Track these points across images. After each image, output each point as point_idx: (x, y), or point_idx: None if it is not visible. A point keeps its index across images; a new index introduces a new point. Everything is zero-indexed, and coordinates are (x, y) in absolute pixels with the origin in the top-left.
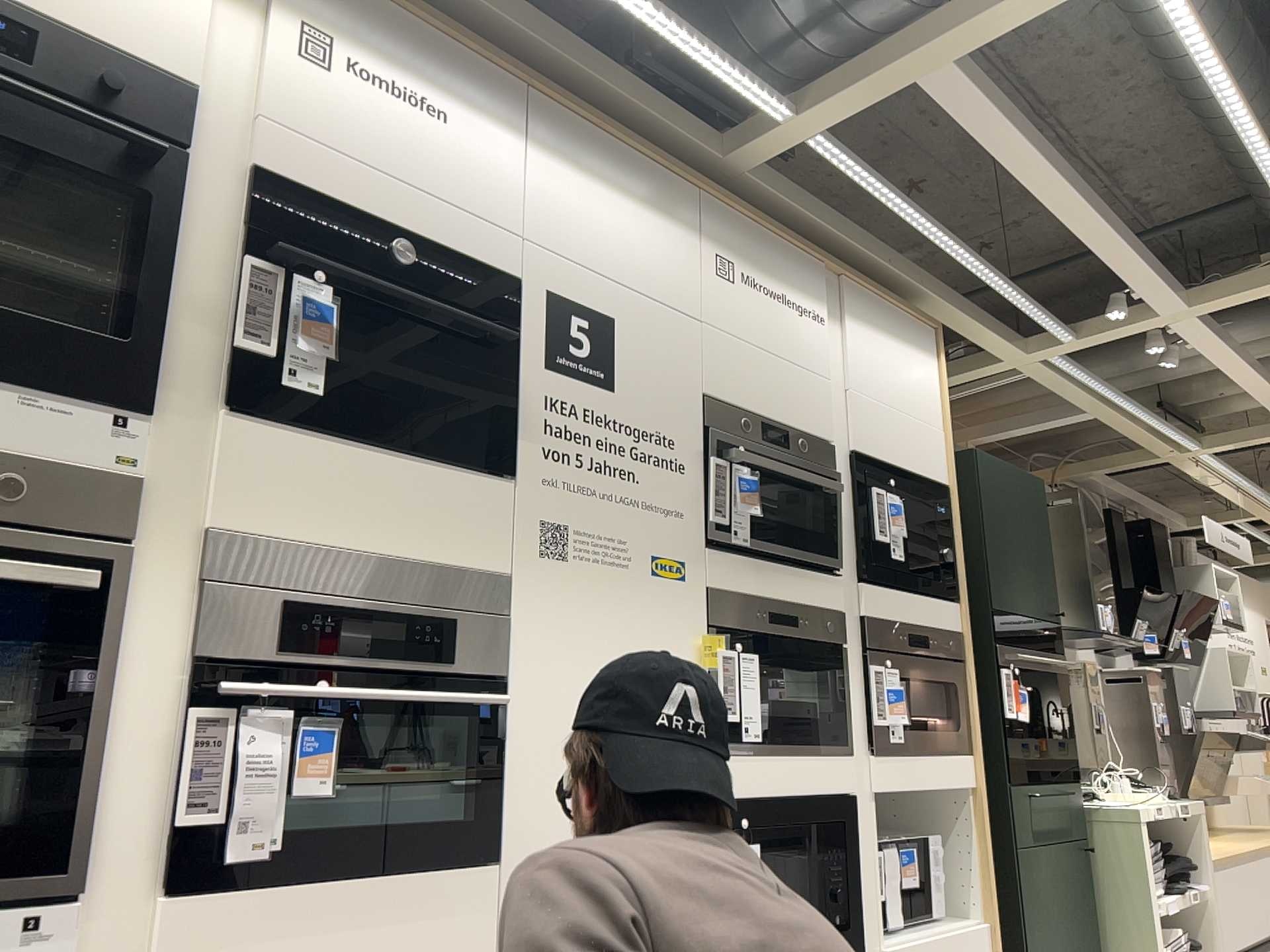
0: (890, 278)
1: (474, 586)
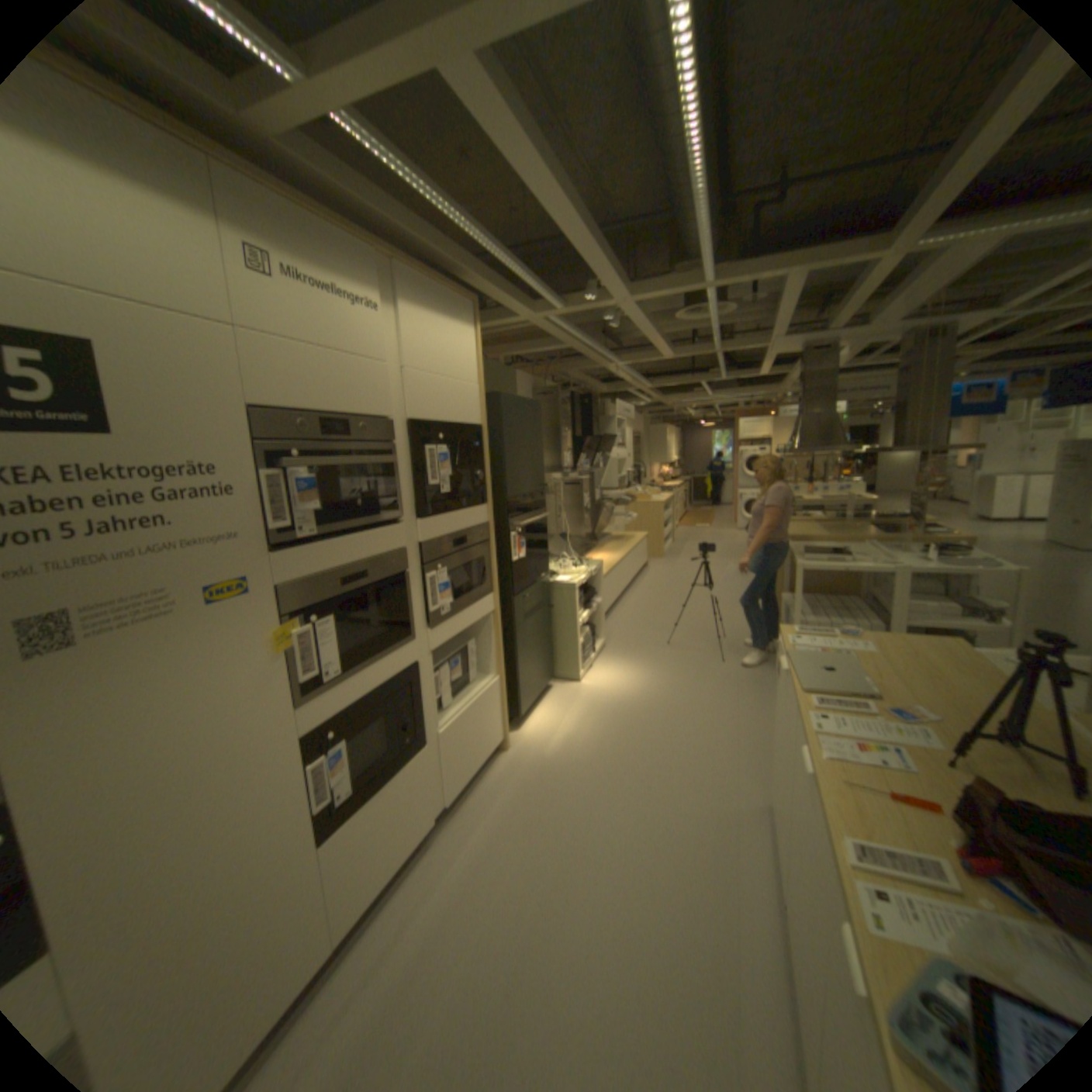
0: (439, 258)
1: None
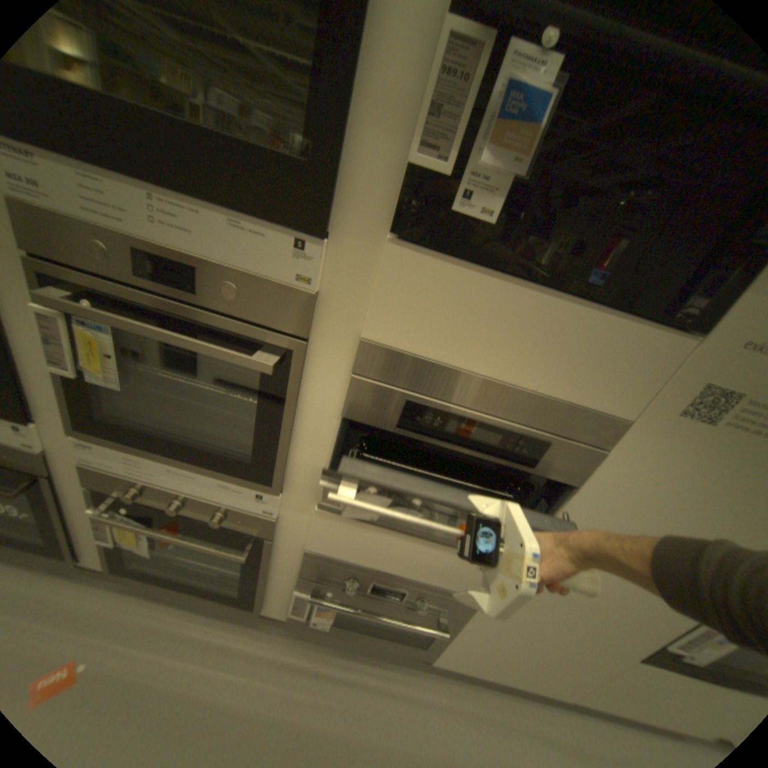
0: None
1: (587, 422)
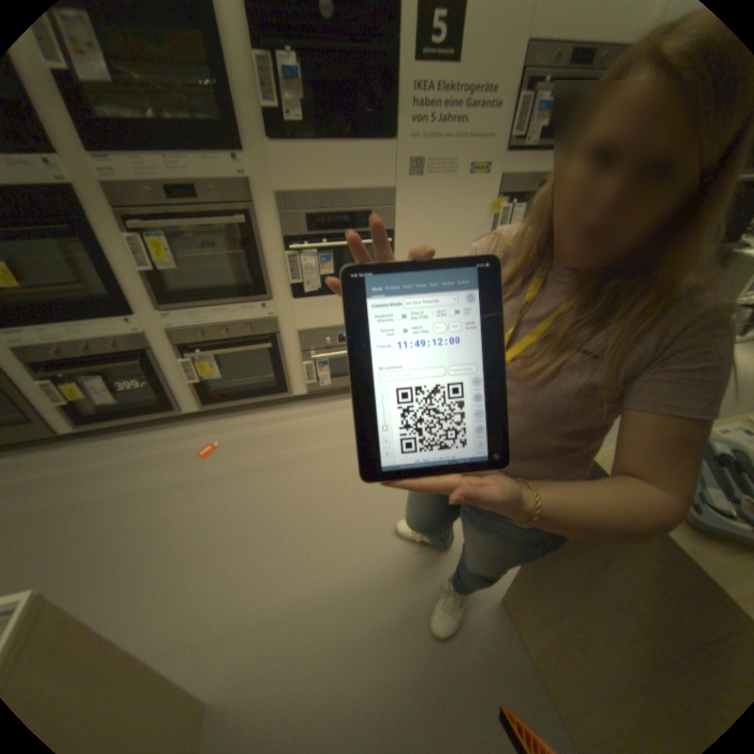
0: None
1: (378, 195)
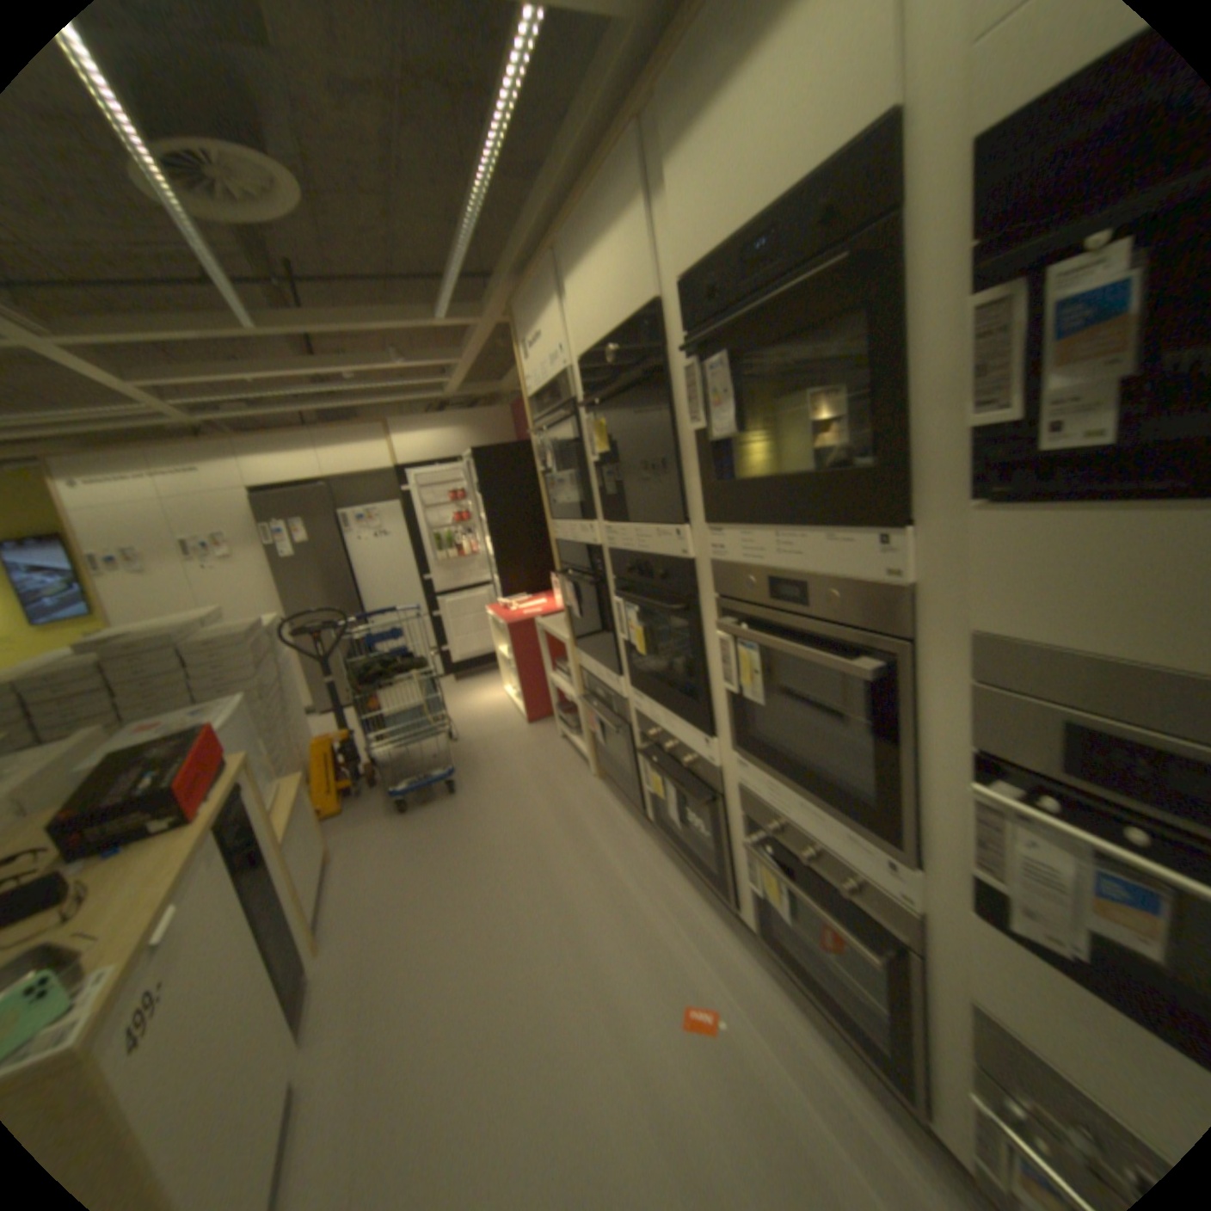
0: None
1: None
